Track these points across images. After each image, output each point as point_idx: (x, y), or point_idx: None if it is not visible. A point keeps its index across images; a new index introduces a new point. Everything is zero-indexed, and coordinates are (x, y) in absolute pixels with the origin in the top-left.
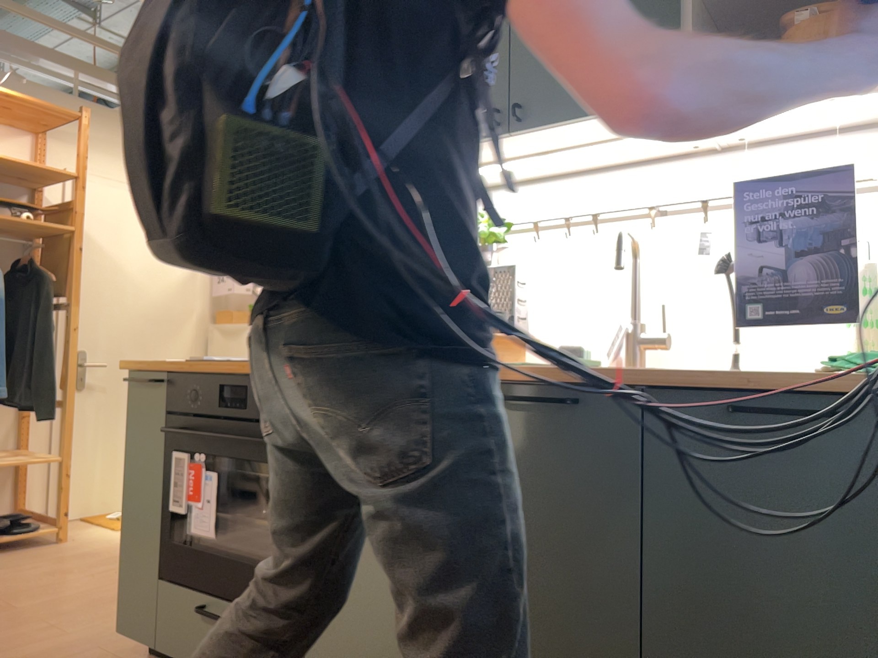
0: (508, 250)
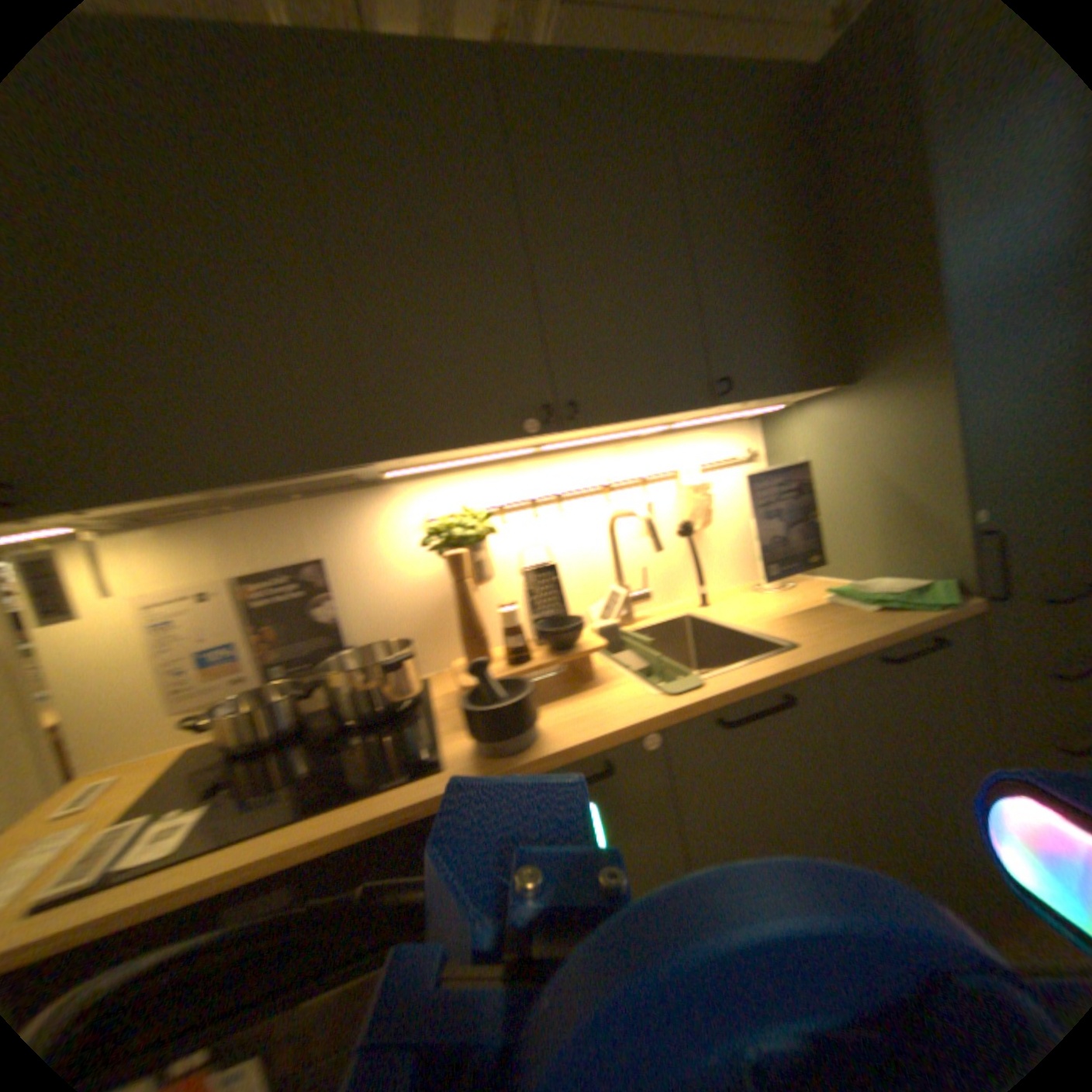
0: (489, 541)
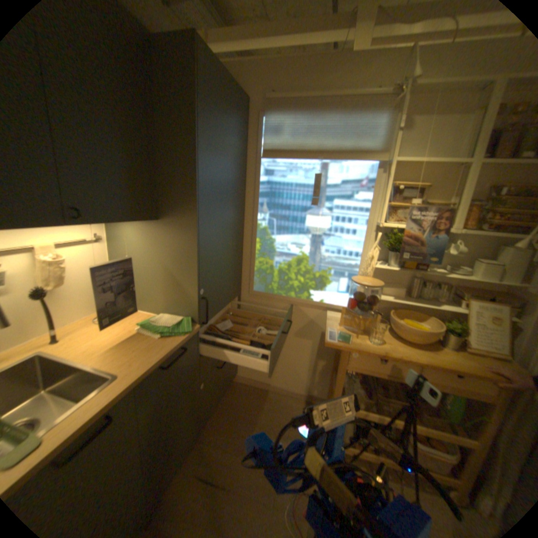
0: None
